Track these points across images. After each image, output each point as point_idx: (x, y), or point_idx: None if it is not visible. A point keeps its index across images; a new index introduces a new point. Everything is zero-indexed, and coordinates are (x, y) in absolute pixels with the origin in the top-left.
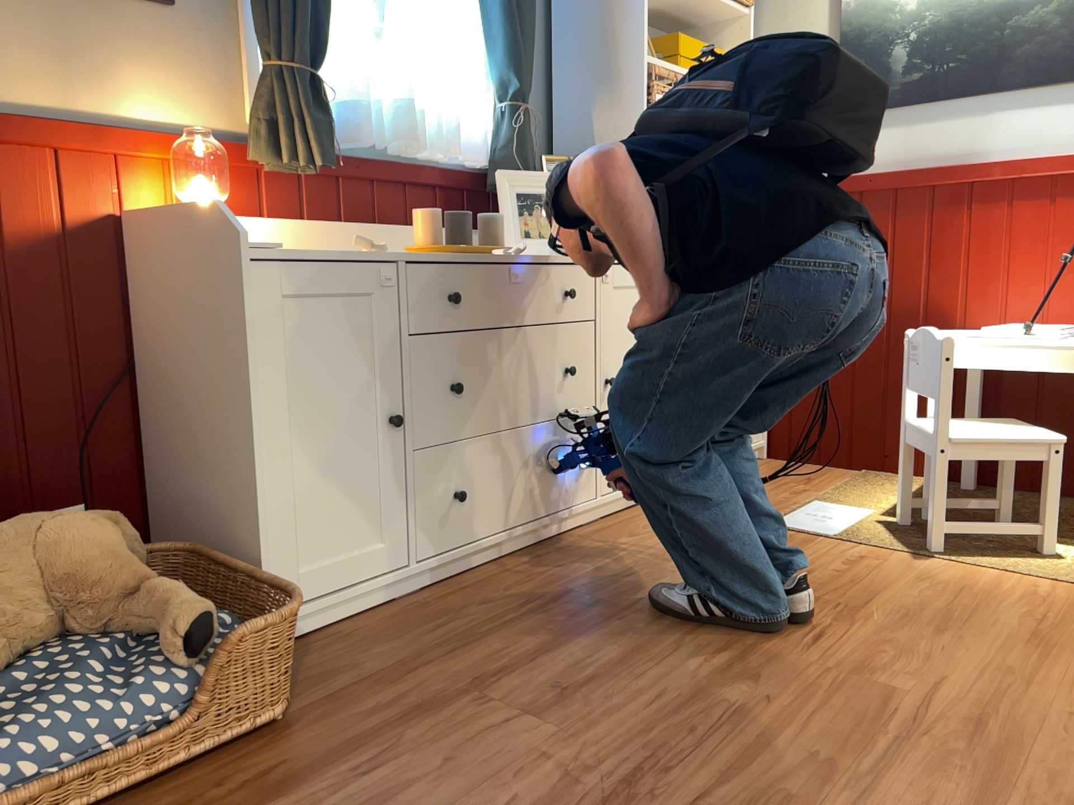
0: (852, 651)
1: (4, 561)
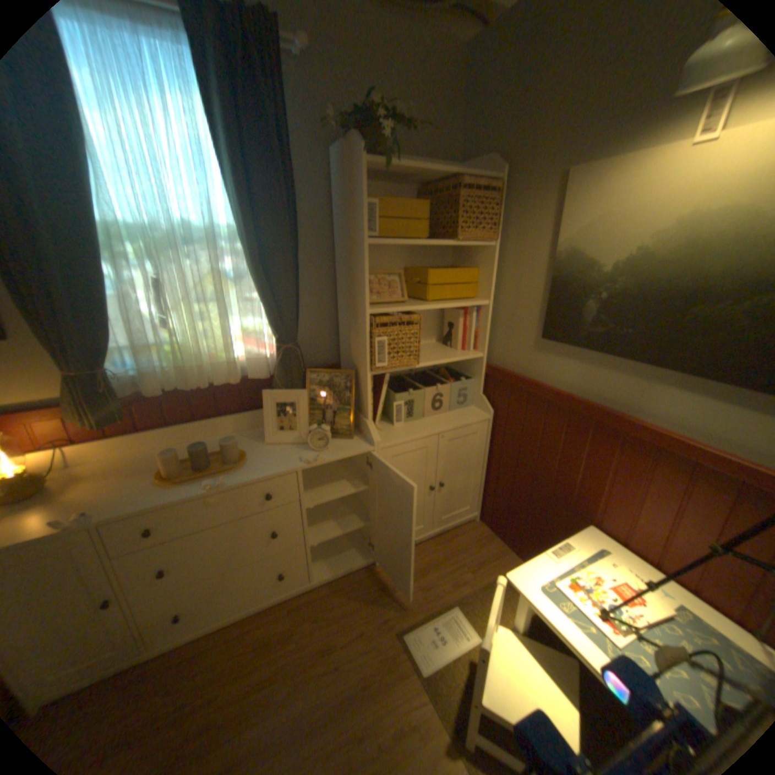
0: None
1: None
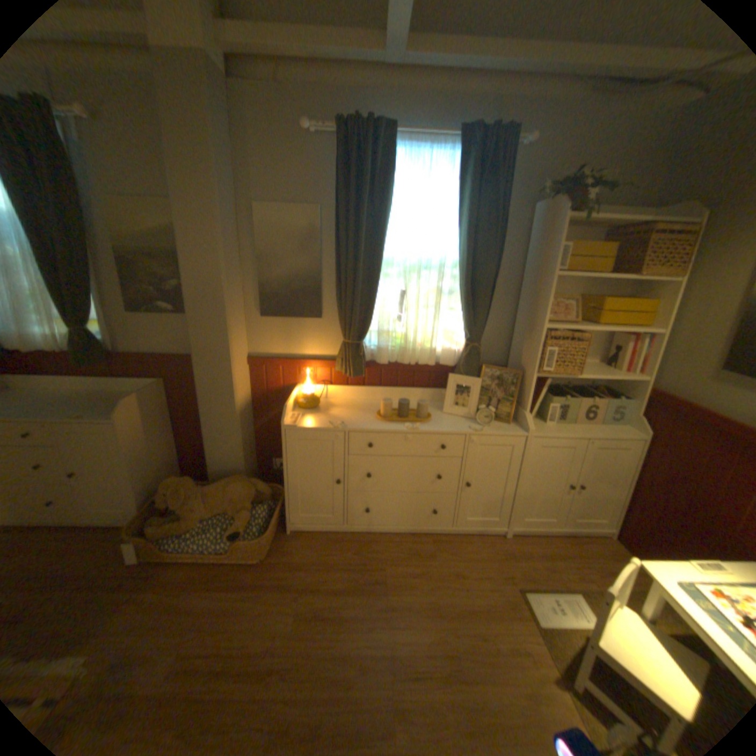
0: (416, 701)
1: (218, 493)
